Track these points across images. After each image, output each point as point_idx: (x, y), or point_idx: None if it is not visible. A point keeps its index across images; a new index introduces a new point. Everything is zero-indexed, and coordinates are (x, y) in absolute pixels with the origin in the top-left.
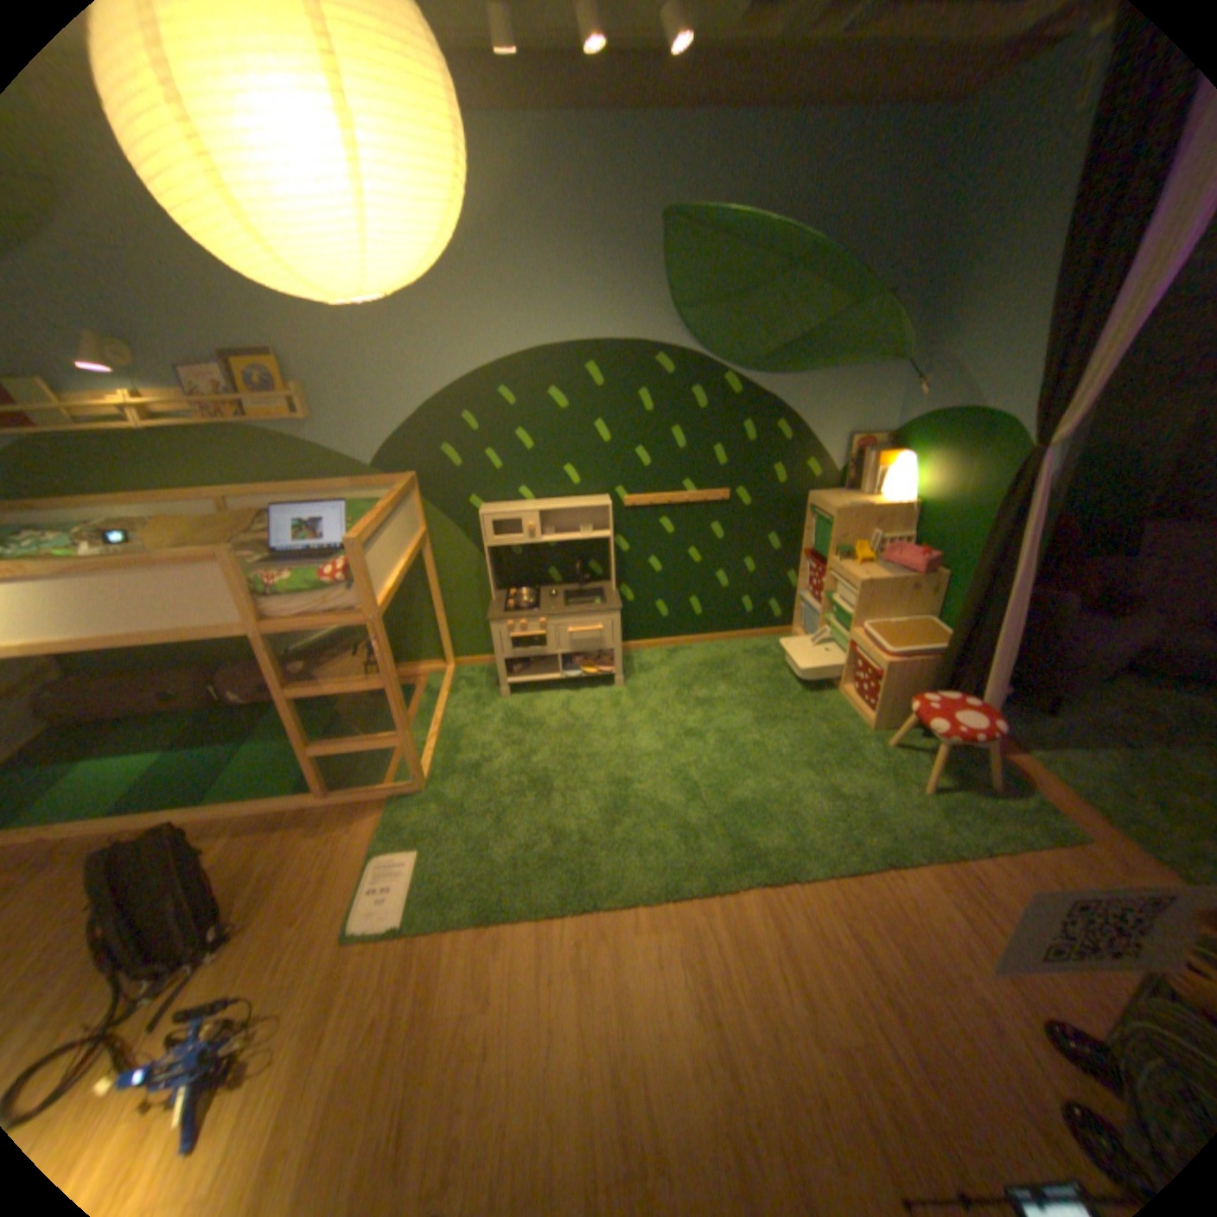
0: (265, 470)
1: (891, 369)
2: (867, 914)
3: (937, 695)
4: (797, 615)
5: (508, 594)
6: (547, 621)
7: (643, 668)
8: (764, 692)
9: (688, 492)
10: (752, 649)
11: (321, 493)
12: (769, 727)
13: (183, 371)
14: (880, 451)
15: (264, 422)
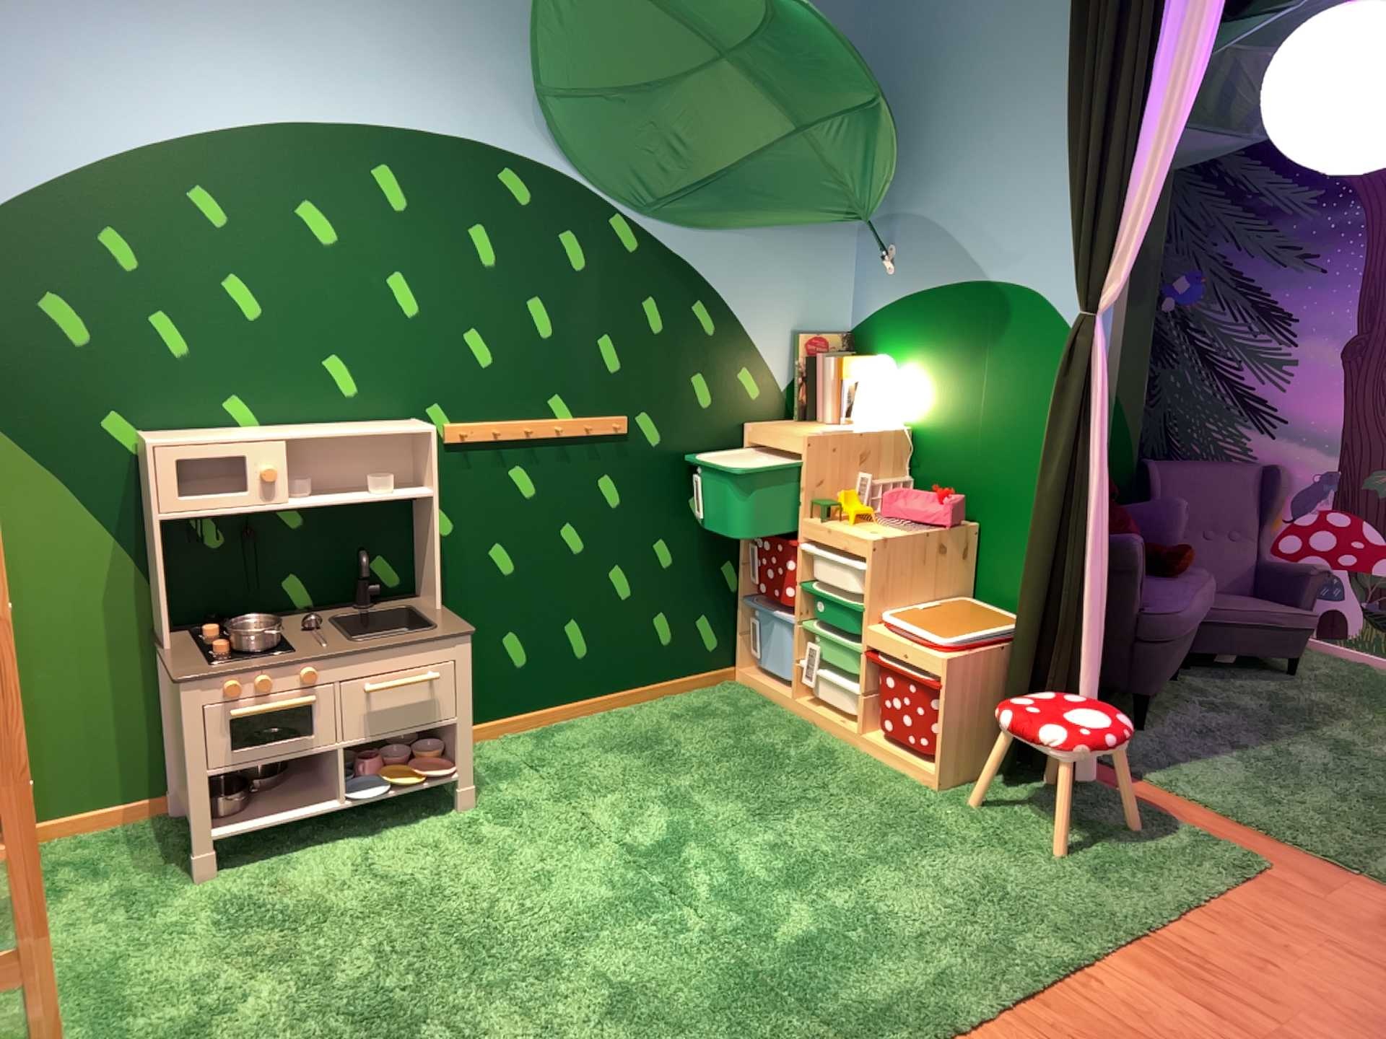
0: None
1: (837, 236)
2: None
3: (1021, 701)
4: (745, 640)
5: (196, 635)
6: (320, 669)
7: (499, 770)
8: (742, 768)
9: (560, 415)
10: (685, 710)
11: None
12: (782, 818)
13: None
14: (841, 356)
15: None
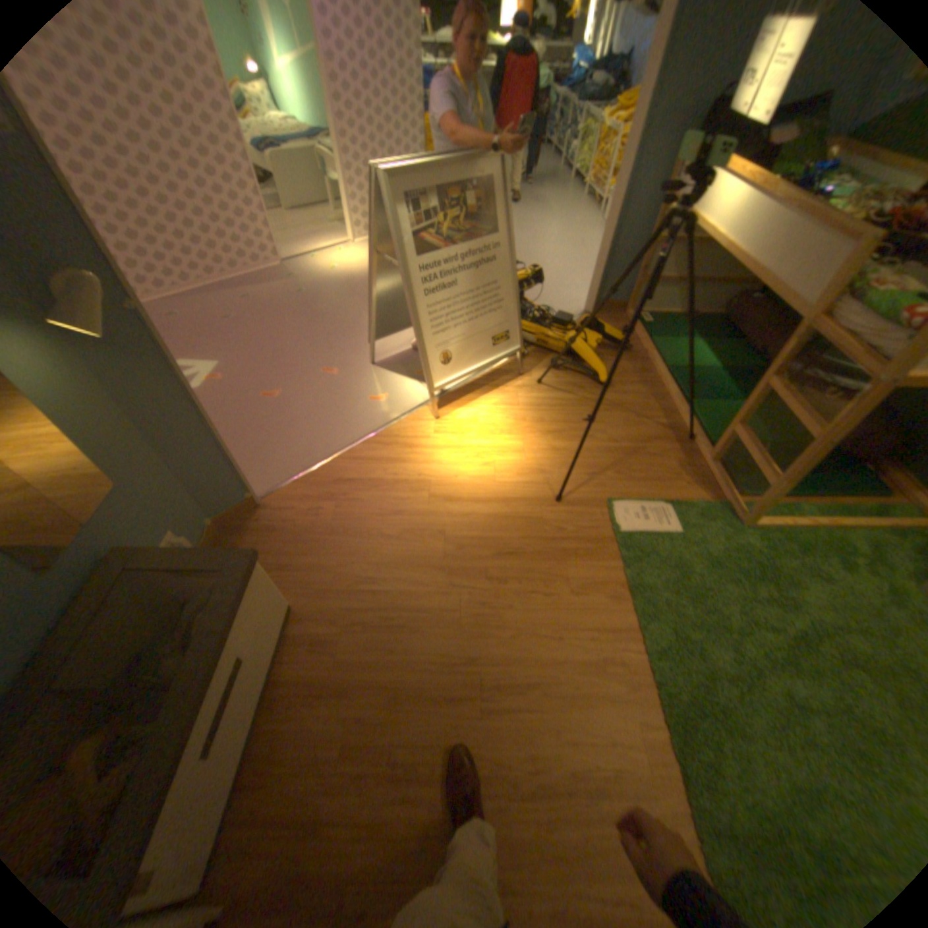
0: None
1: None
2: None
3: None
4: None
5: None
6: None
7: None
8: None
9: None
10: None
11: None
12: None
13: None
14: None
15: None
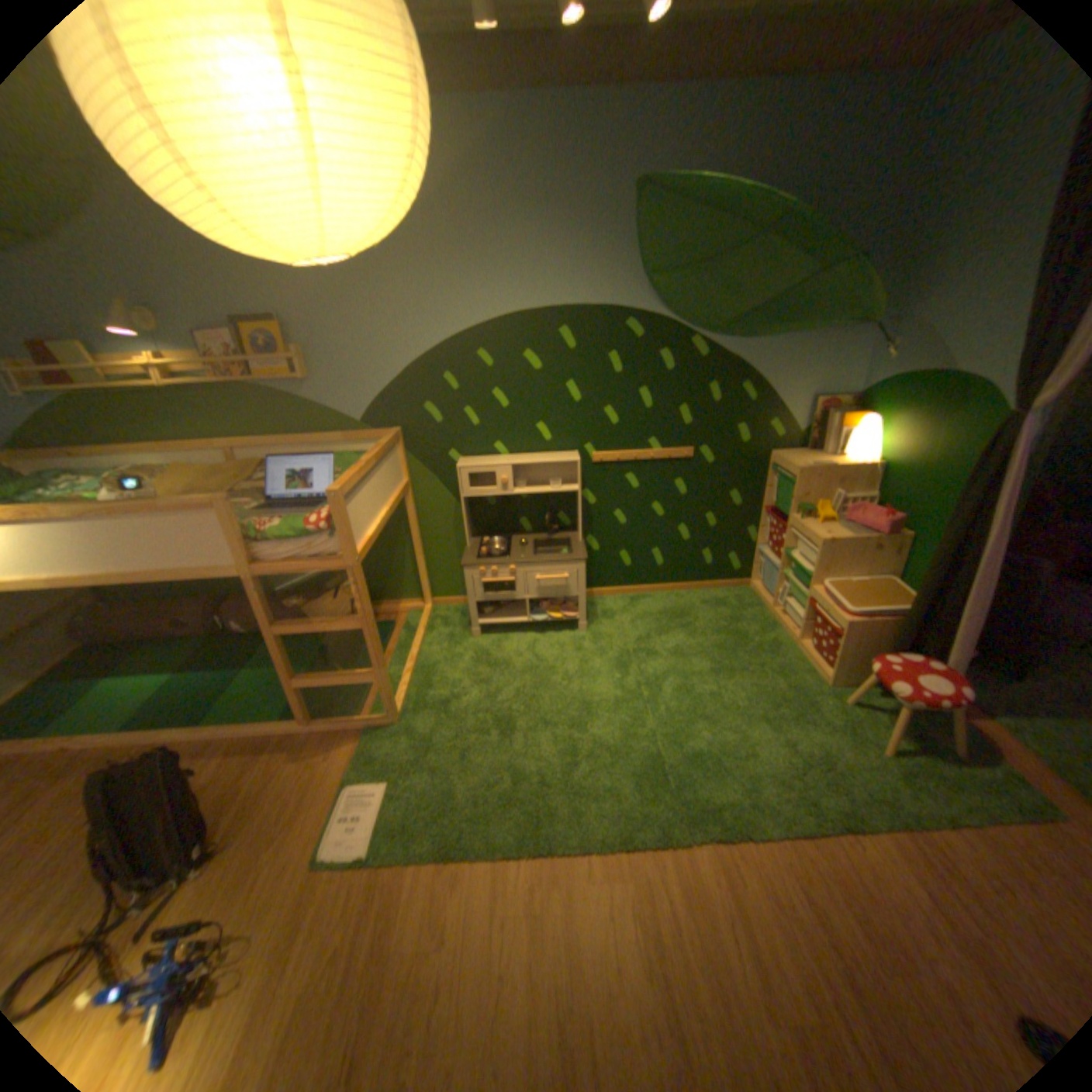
0: (267, 424)
1: (858, 332)
2: (824, 881)
3: (899, 656)
4: (756, 568)
5: (482, 542)
6: (516, 568)
7: (606, 614)
8: (722, 642)
9: (653, 449)
10: (711, 599)
11: (316, 446)
12: (727, 679)
13: (198, 336)
14: (845, 413)
15: (267, 381)
